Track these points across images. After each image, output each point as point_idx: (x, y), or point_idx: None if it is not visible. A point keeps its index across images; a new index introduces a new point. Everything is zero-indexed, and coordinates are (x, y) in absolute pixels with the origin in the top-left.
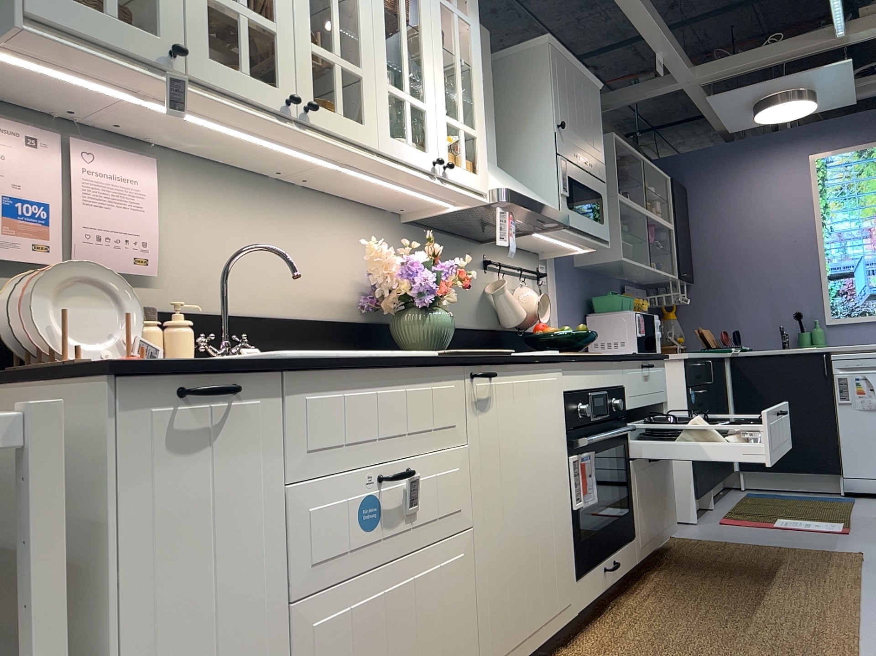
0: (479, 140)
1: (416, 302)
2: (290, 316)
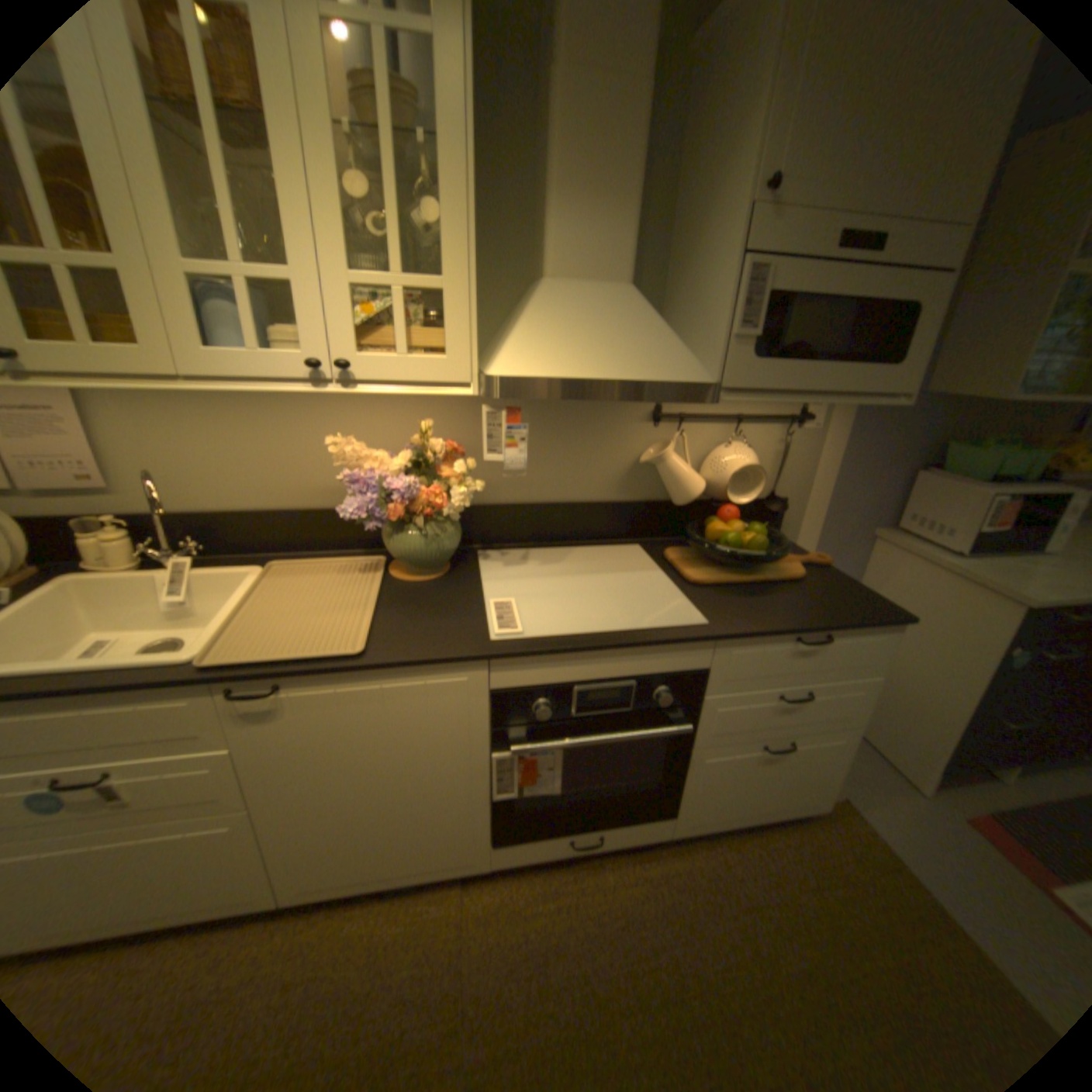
0: (447, 293)
1: (377, 520)
2: (282, 508)
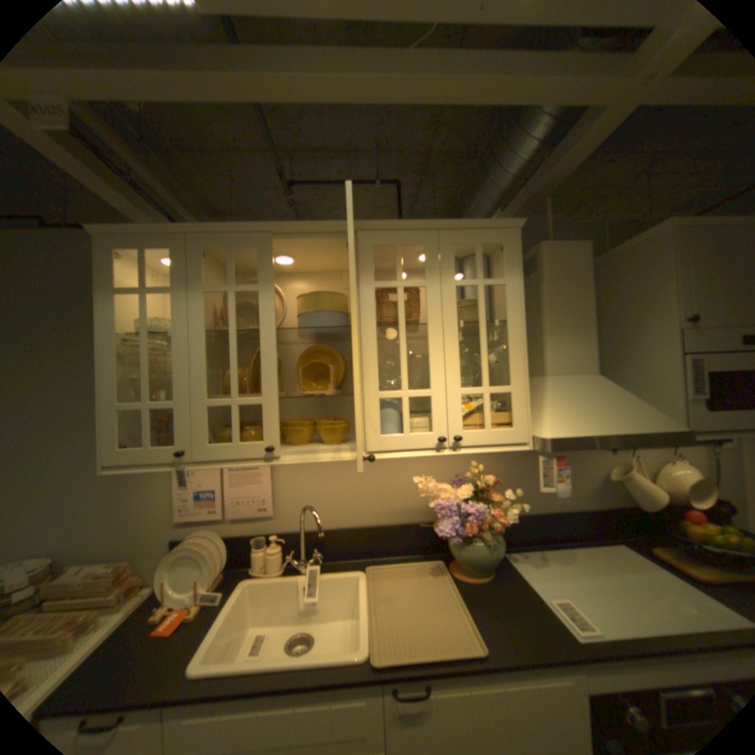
0: (514, 394)
1: (452, 536)
2: (371, 525)
